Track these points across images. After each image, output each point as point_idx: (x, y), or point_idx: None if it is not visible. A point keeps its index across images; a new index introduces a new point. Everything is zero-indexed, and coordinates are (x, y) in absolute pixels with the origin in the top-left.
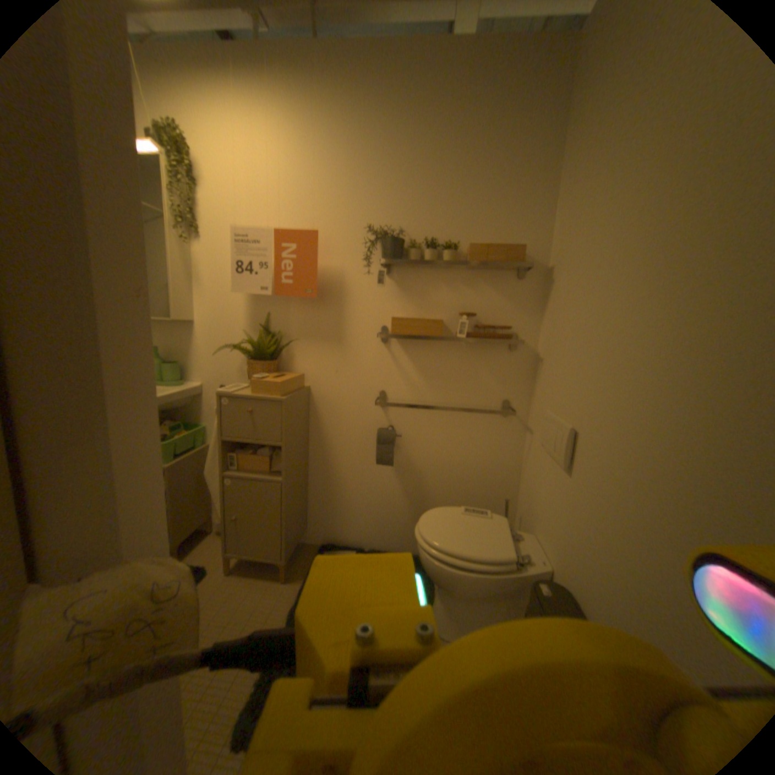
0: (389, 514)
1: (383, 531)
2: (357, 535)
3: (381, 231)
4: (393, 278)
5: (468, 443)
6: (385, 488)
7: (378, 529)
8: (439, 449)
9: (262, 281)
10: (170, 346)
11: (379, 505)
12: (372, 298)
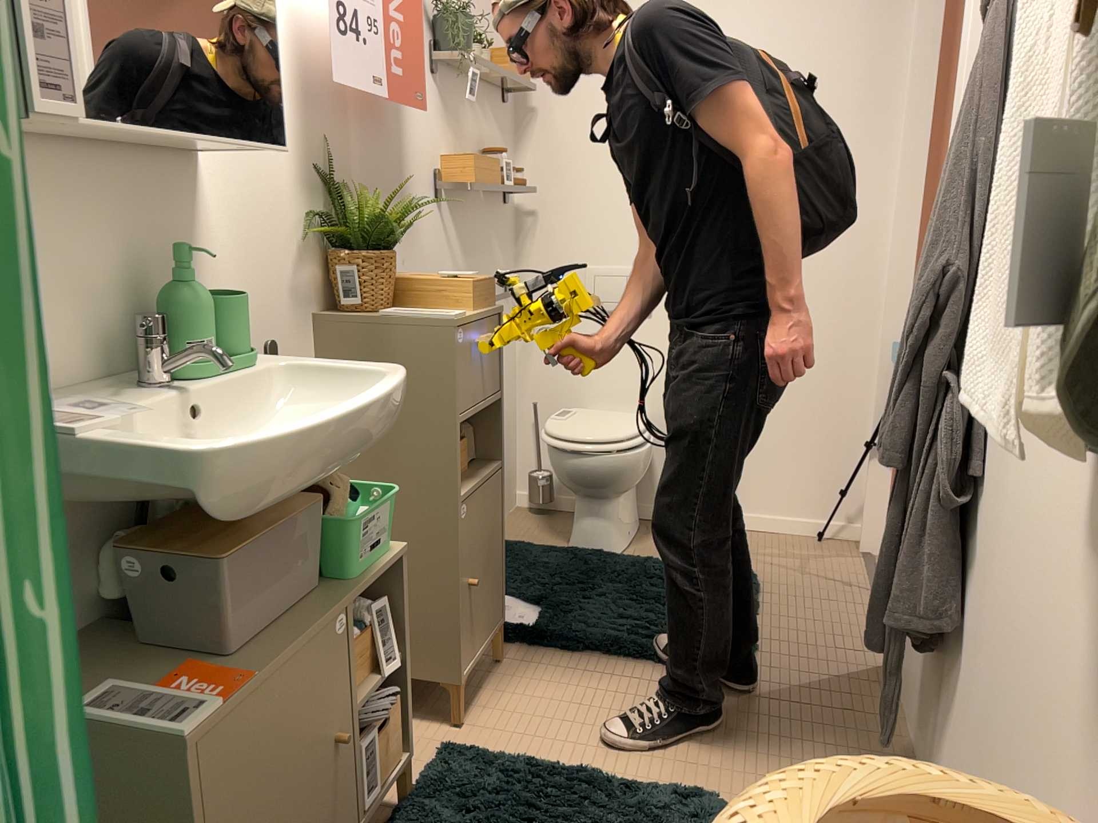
0: None
1: None
2: None
3: (430, 3)
4: (438, 90)
5: None
6: None
7: None
8: None
9: (376, 69)
10: (147, 247)
11: None
12: (426, 123)
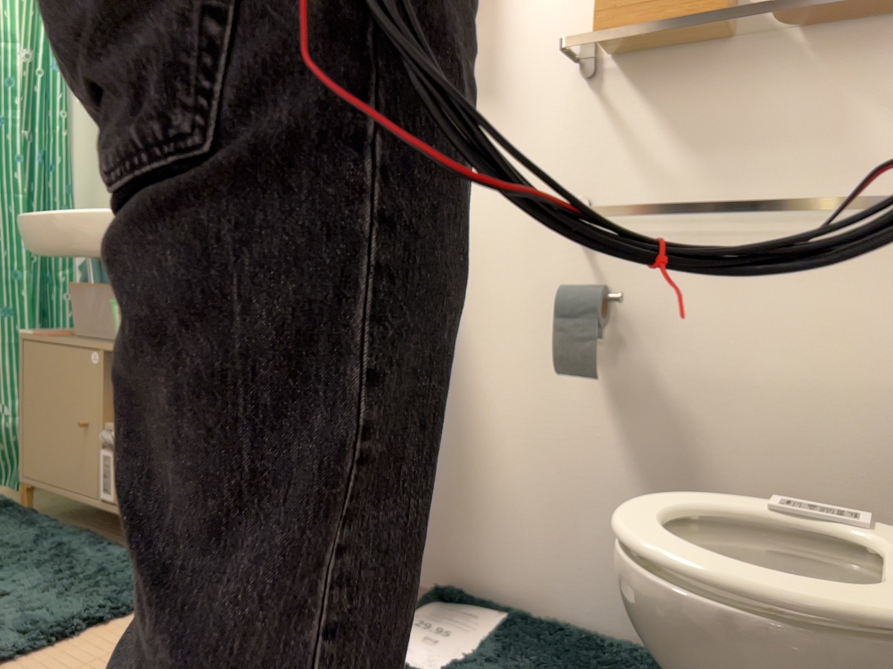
0: (593, 525)
1: (578, 570)
2: (515, 572)
3: None
4: None
5: (814, 327)
6: (585, 453)
7: (566, 564)
8: (725, 347)
9: None
10: None
11: (570, 497)
12: None
